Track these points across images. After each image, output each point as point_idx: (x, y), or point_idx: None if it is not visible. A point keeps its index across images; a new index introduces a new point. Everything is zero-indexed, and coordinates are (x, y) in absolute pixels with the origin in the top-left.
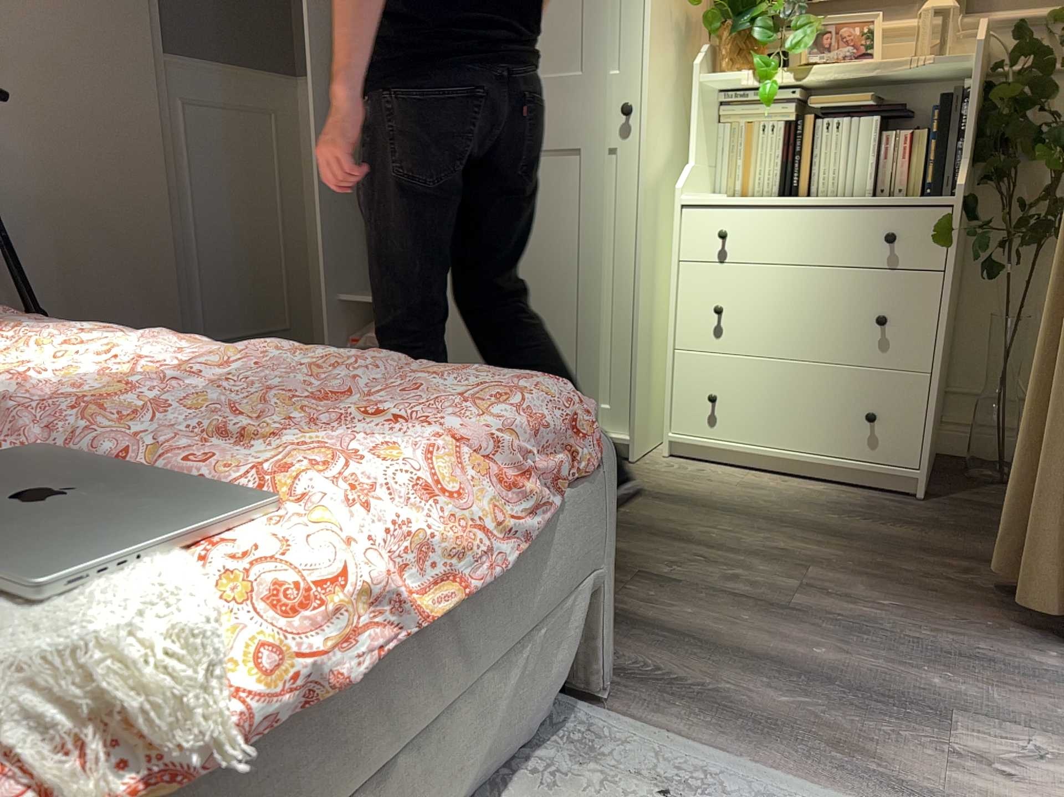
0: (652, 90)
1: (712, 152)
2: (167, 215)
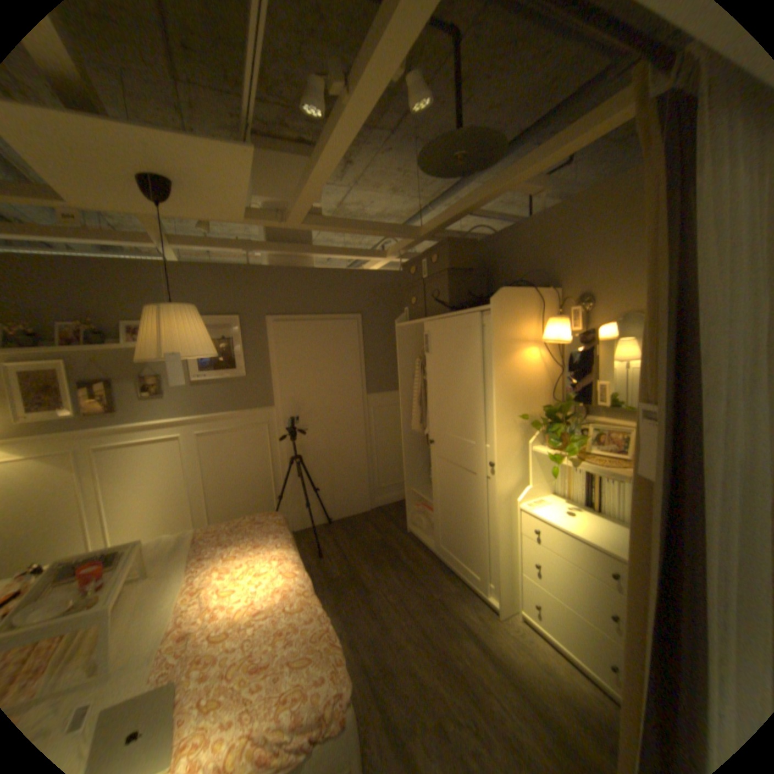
0: (501, 460)
1: (551, 475)
2: (364, 449)
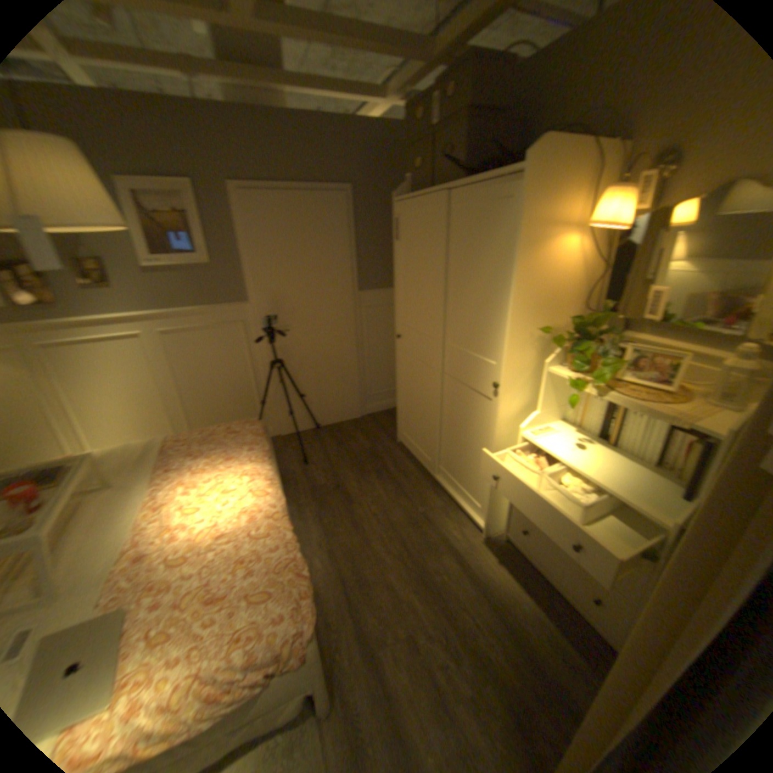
0: (508, 381)
1: (564, 399)
2: (353, 354)
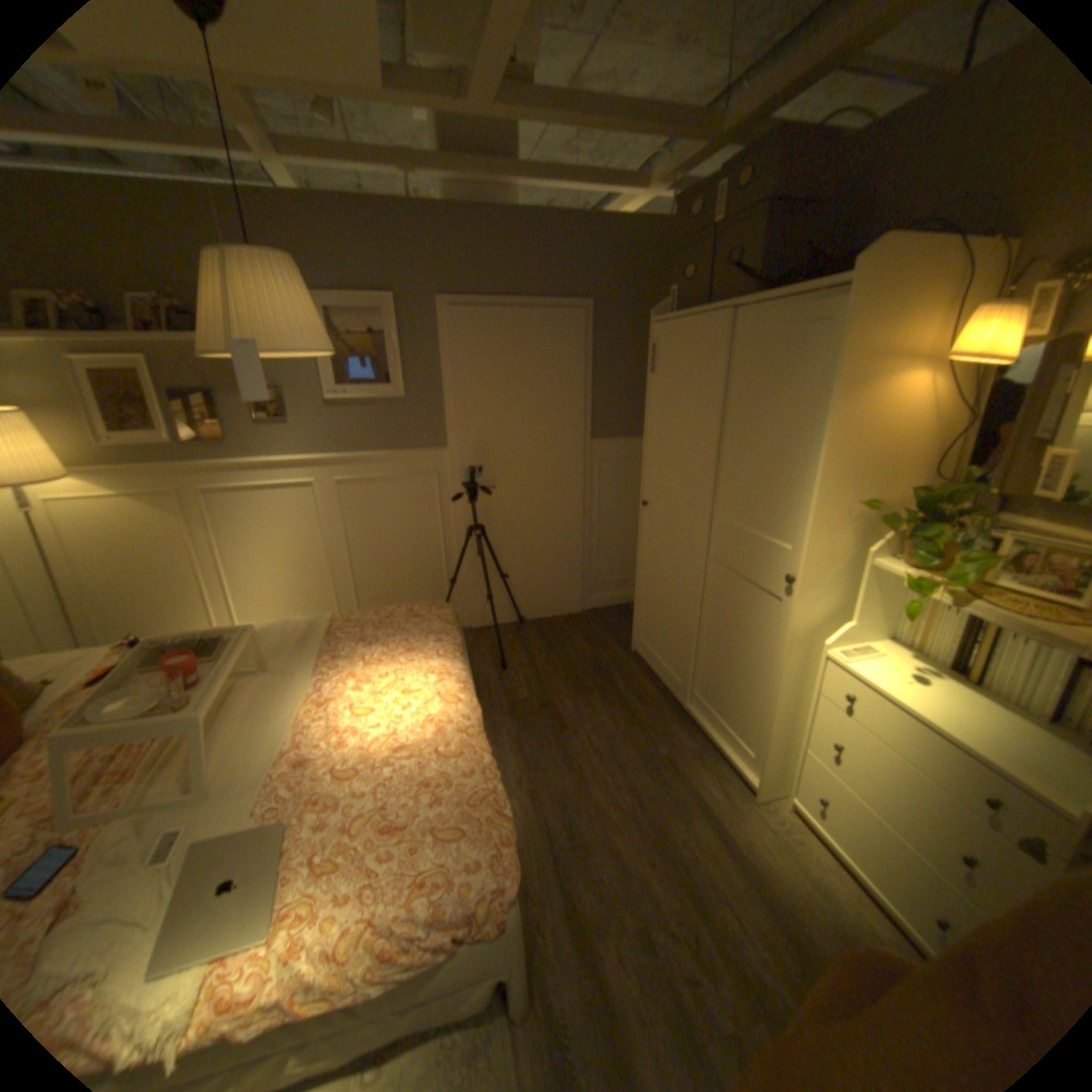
0: (811, 574)
1: (897, 608)
2: (580, 524)
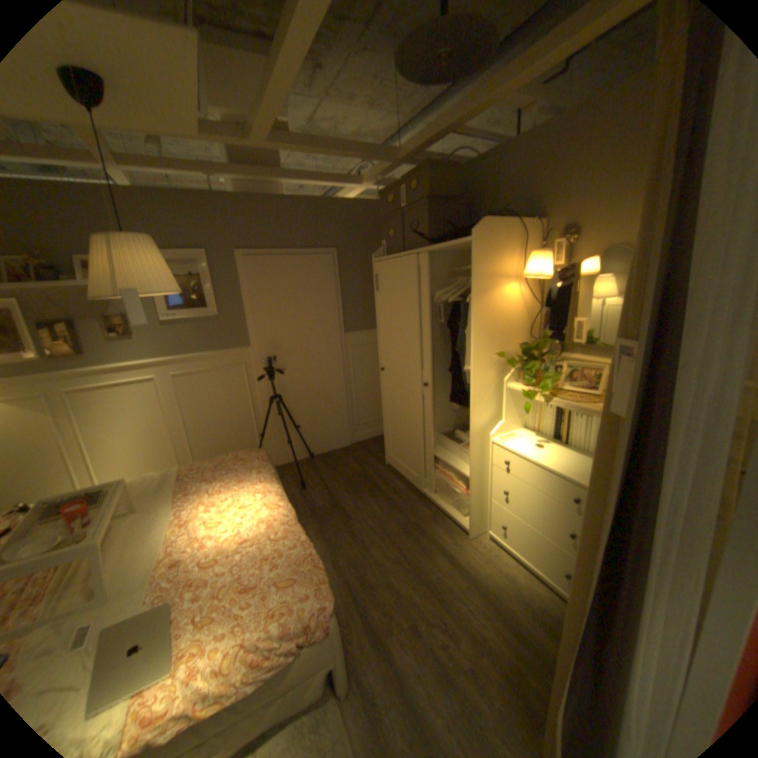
0: (477, 397)
1: (523, 410)
2: (343, 387)
